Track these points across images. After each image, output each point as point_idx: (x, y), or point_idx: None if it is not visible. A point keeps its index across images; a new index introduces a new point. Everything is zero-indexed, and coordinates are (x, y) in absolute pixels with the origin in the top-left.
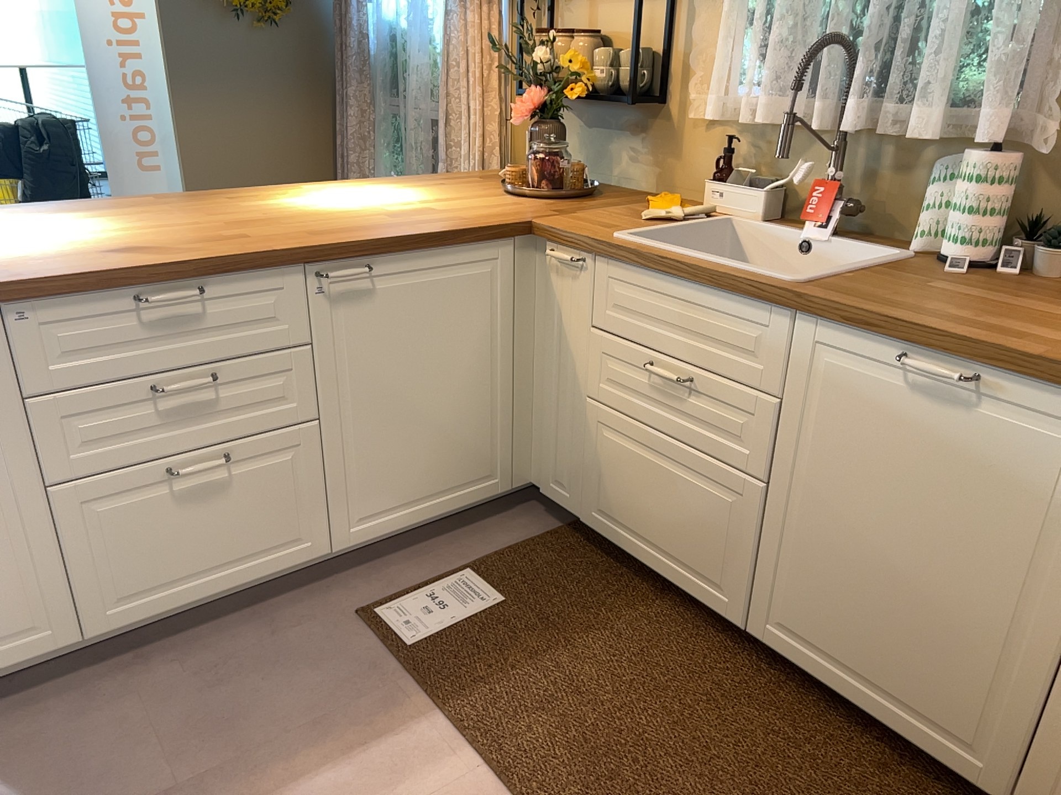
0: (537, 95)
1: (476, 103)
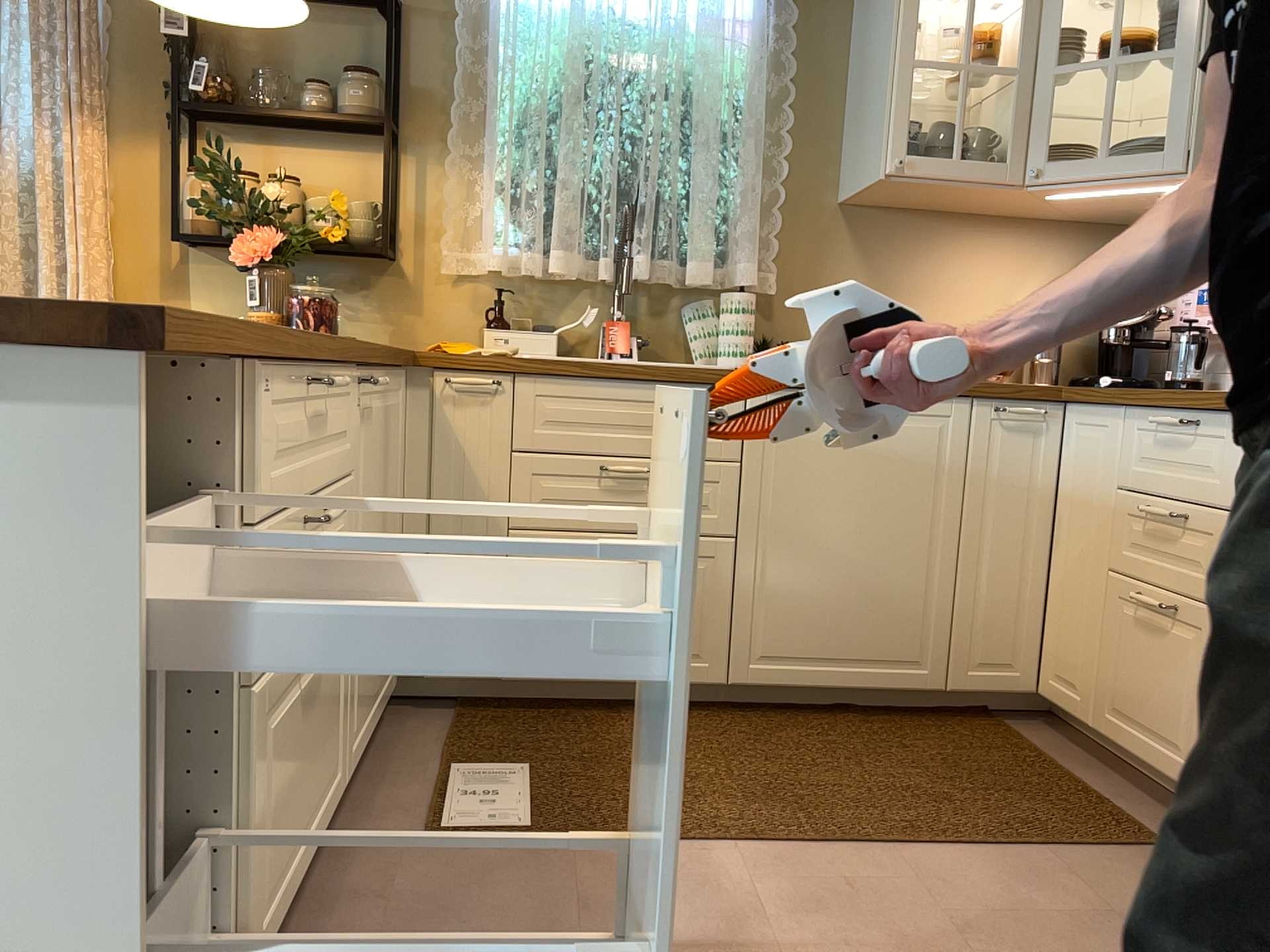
0: (274, 235)
1: (86, 248)
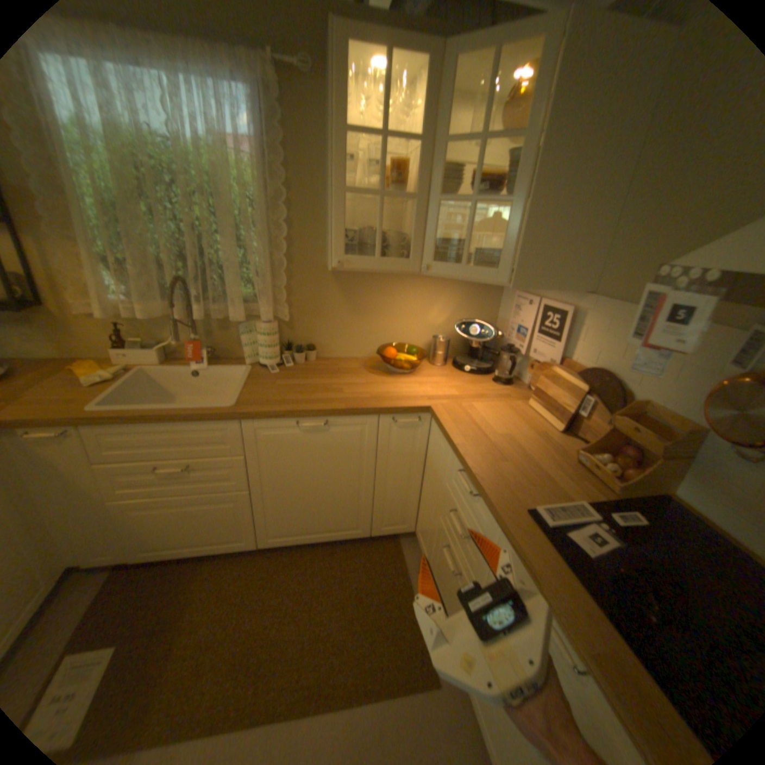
0: None
1: None
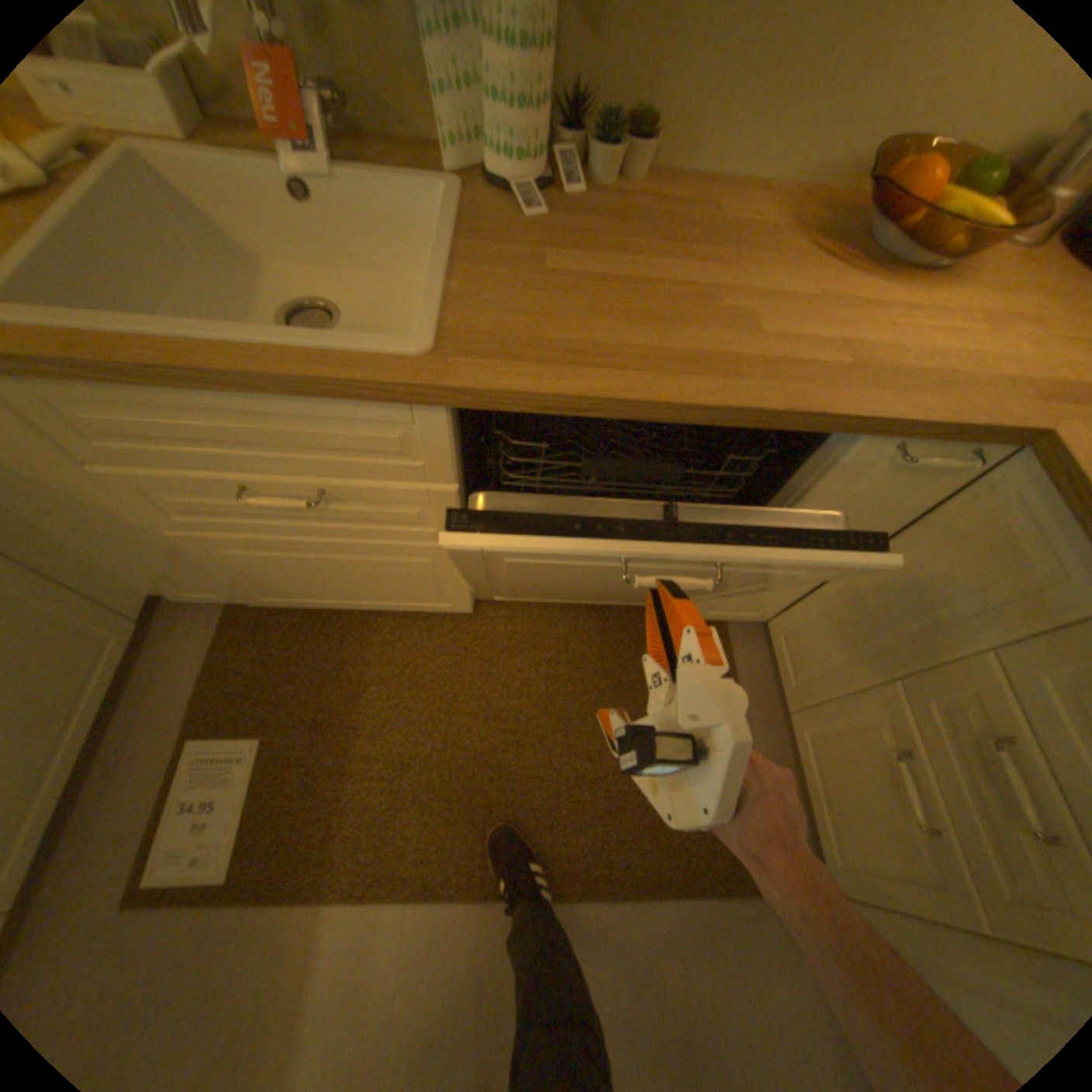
0: None
1: None
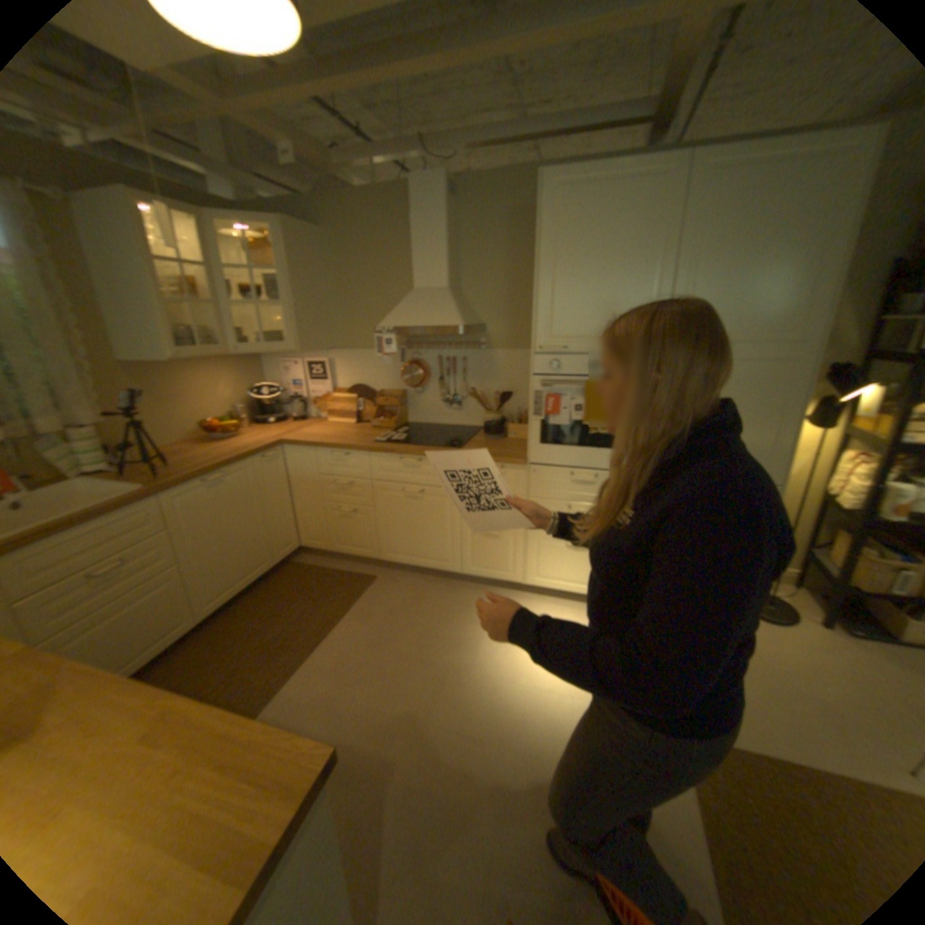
0: None
1: None
